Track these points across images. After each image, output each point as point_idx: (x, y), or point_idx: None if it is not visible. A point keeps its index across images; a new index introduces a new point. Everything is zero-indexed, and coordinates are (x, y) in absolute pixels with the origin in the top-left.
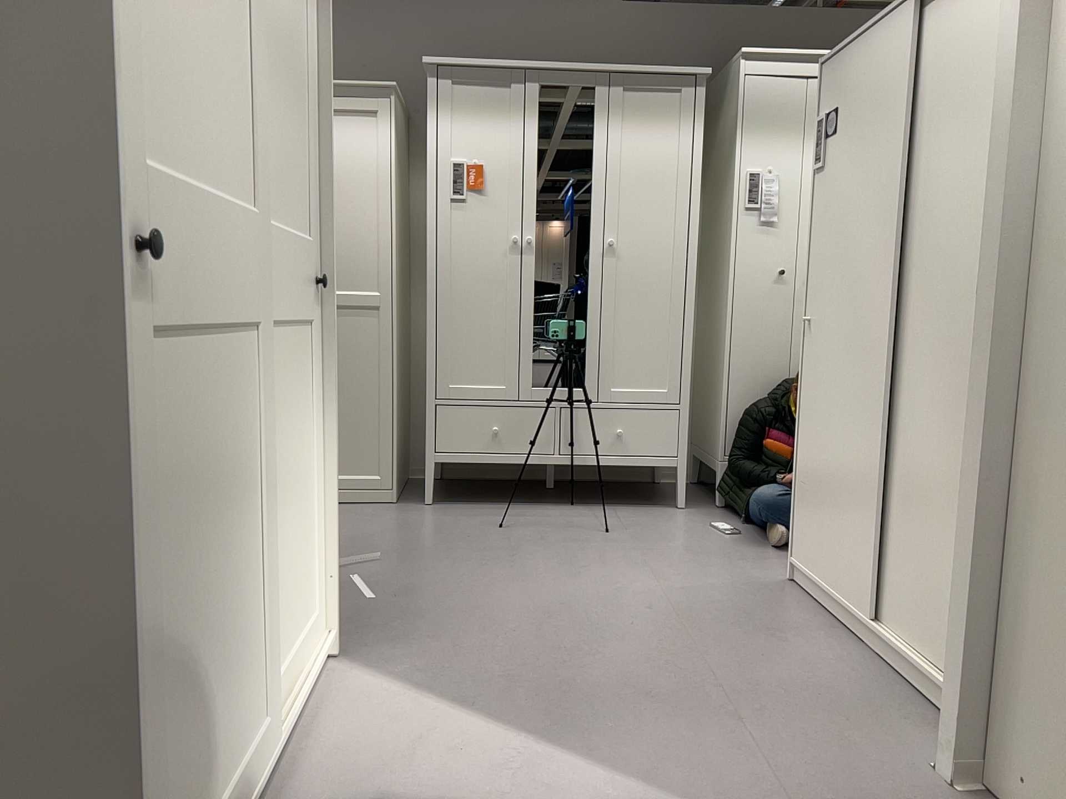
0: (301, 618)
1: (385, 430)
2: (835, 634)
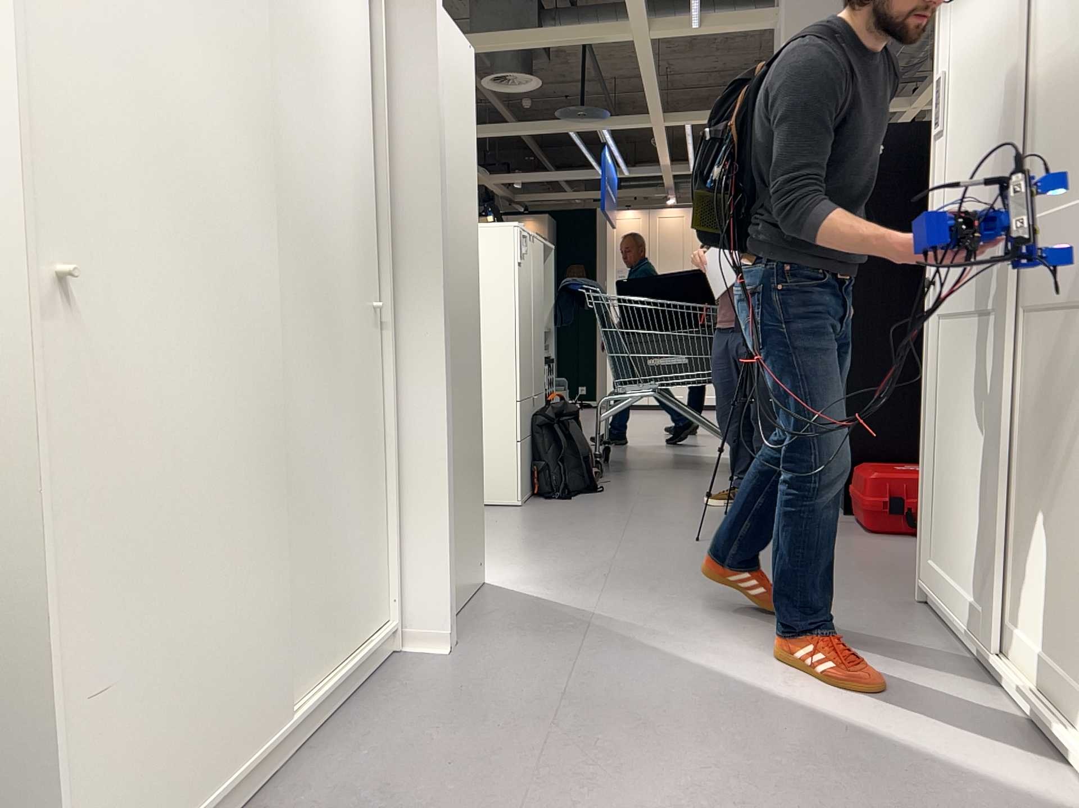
0: (1070, 658)
1: None
2: (274, 802)
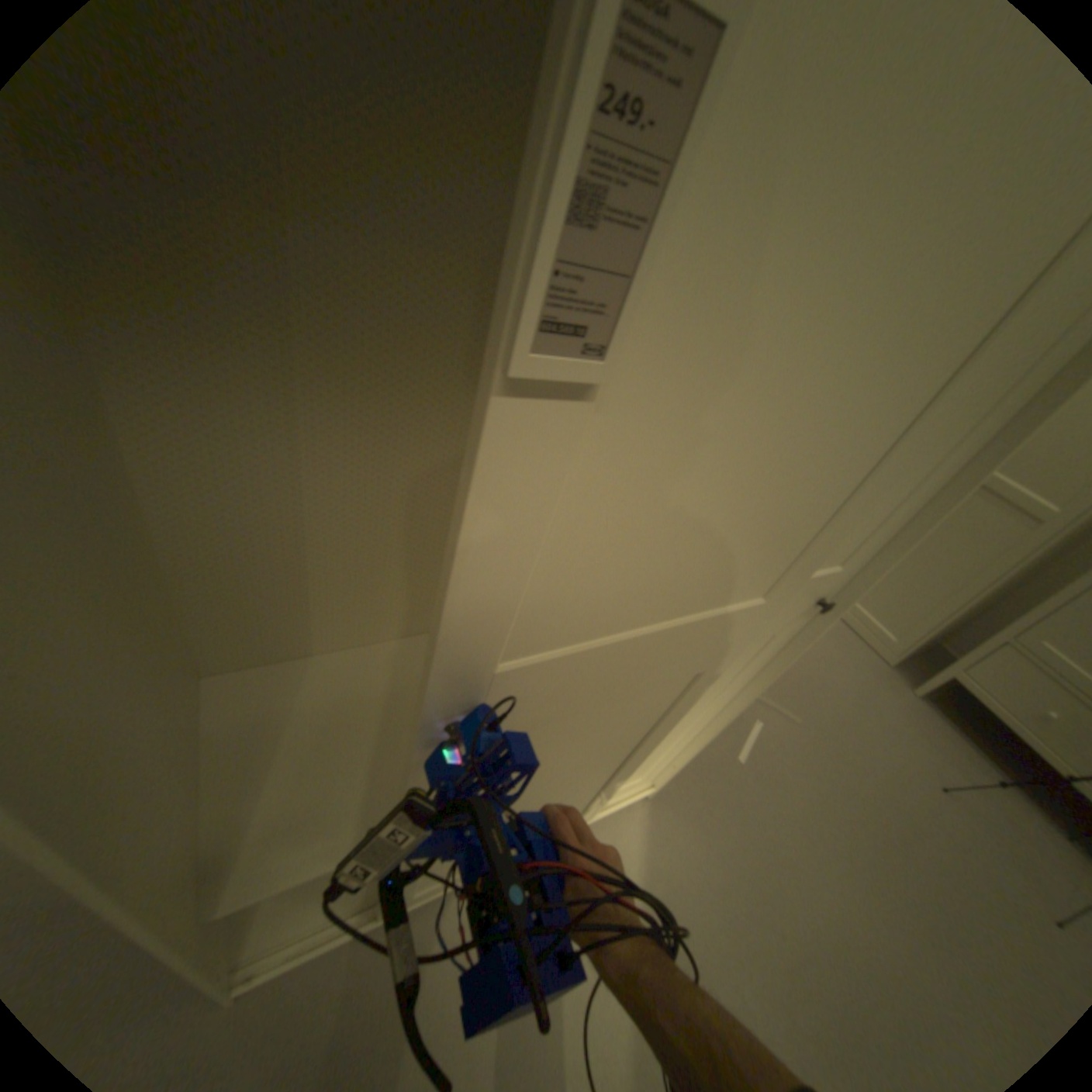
0: (620, 783)
1: (939, 617)
2: None
